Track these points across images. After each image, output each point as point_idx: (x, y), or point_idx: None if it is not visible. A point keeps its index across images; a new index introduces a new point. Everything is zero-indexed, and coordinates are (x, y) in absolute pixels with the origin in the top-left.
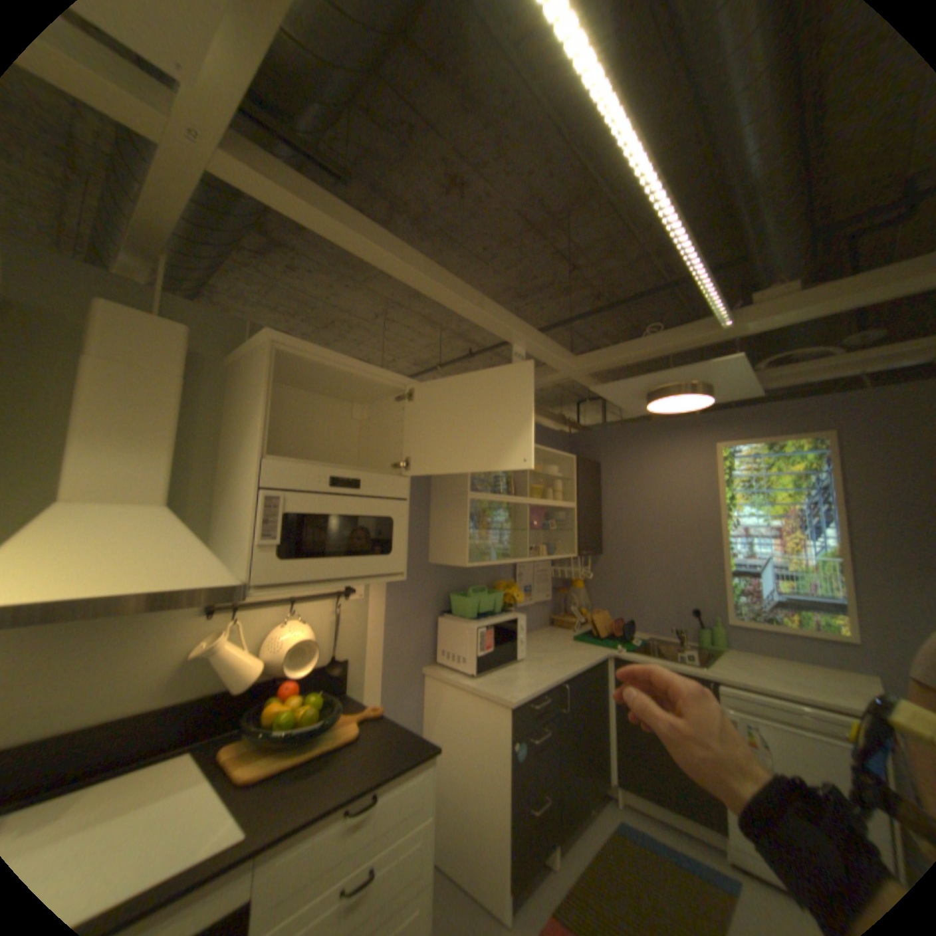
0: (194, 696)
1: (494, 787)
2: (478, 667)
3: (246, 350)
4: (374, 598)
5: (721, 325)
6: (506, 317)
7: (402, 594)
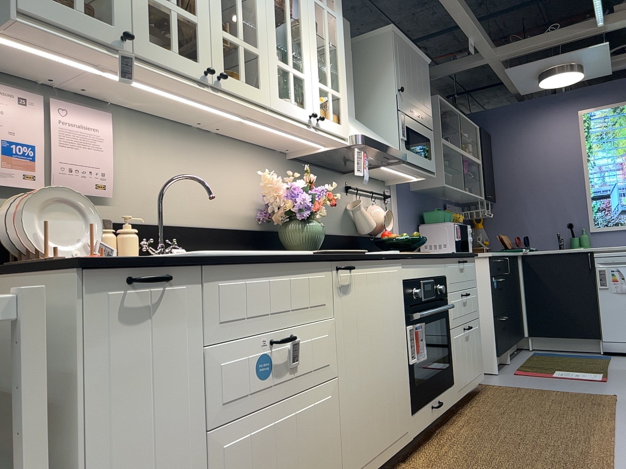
0: (349, 234)
1: (481, 305)
2: (456, 248)
3: (364, 39)
4: (395, 206)
5: (596, 26)
6: (474, 21)
7: (404, 207)
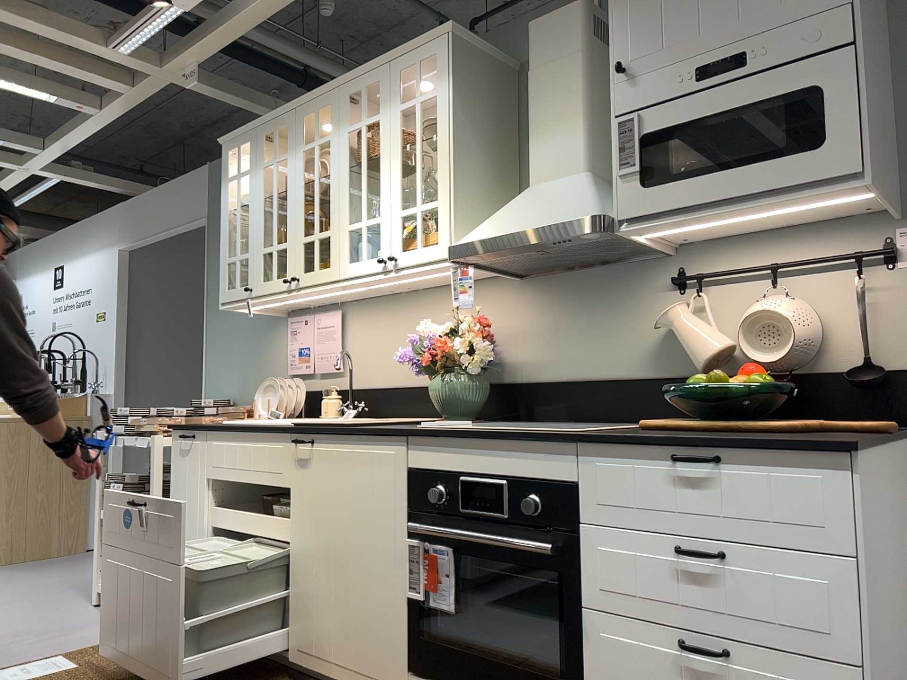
0: (677, 375)
1: None
2: None
3: None
4: None
5: None
6: None
7: None
